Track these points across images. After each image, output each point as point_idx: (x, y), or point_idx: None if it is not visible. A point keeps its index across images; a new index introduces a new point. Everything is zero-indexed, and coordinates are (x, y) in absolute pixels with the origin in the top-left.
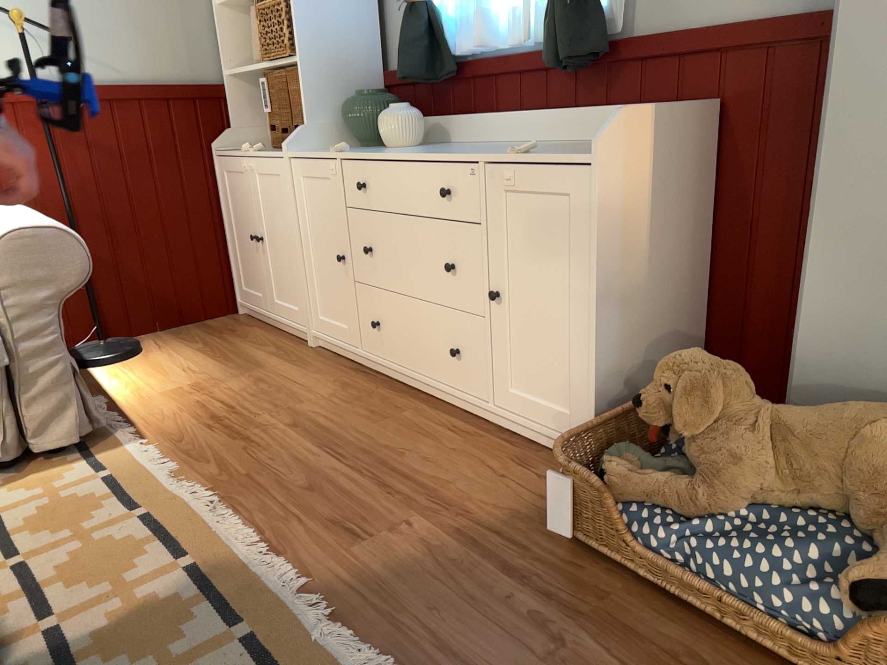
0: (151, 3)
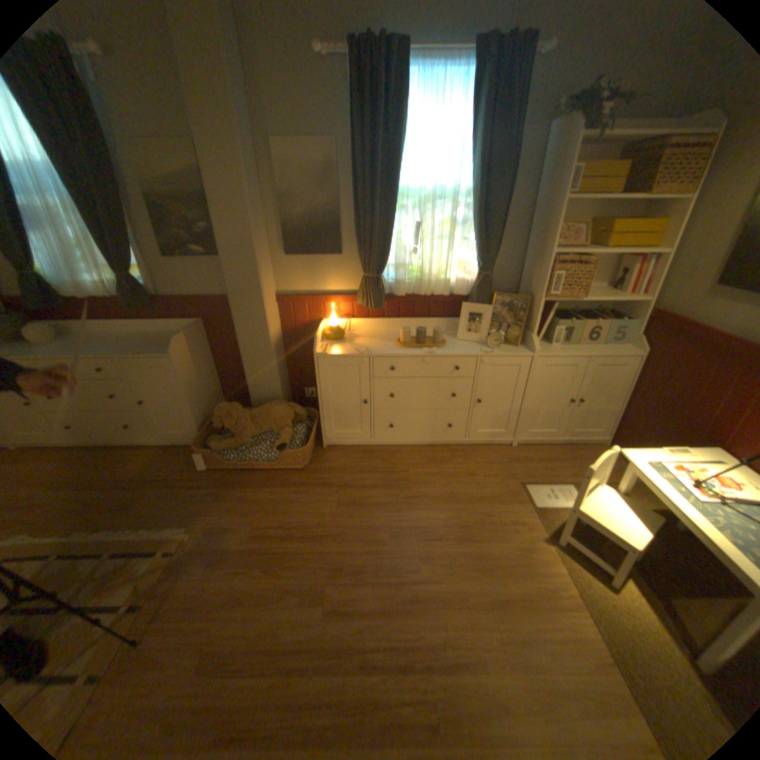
0: None
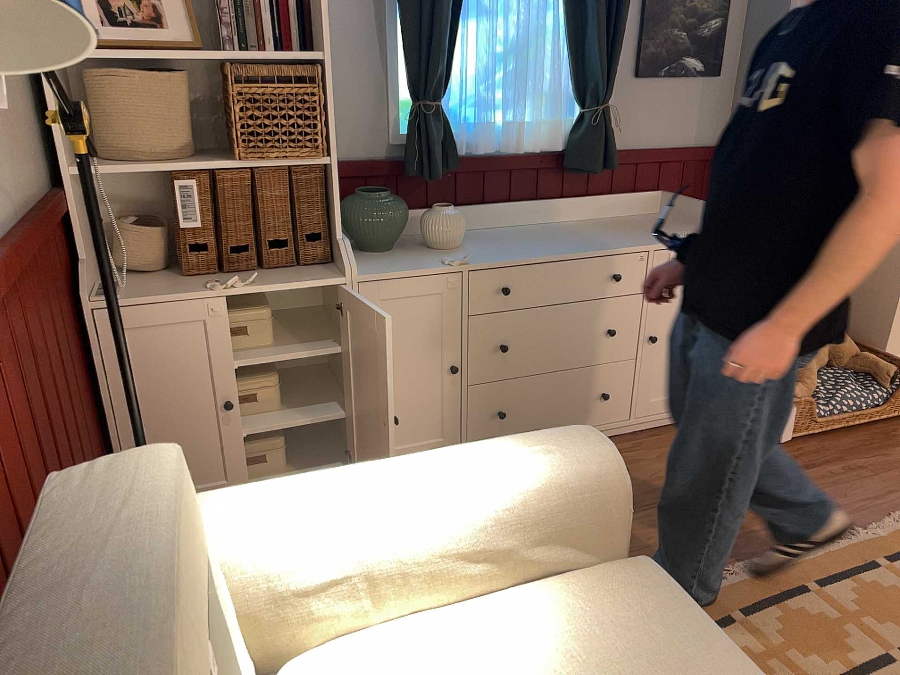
0: None
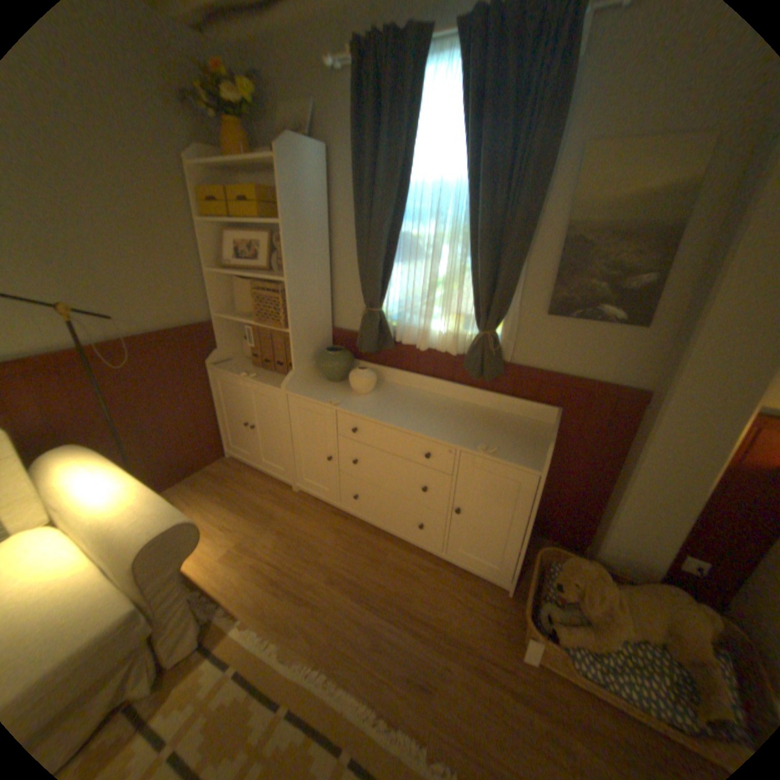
0: (158, 271)
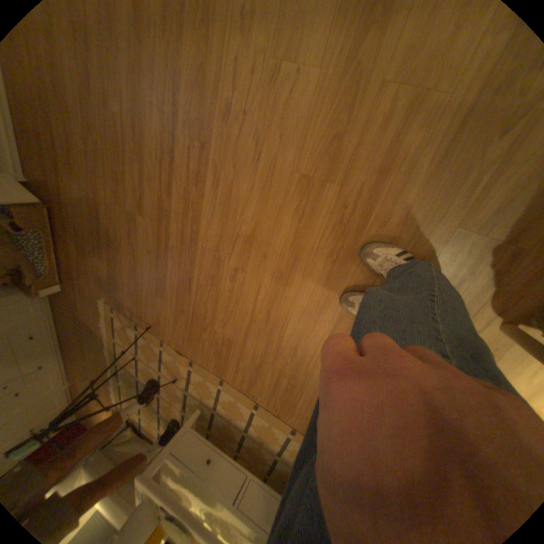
0: None
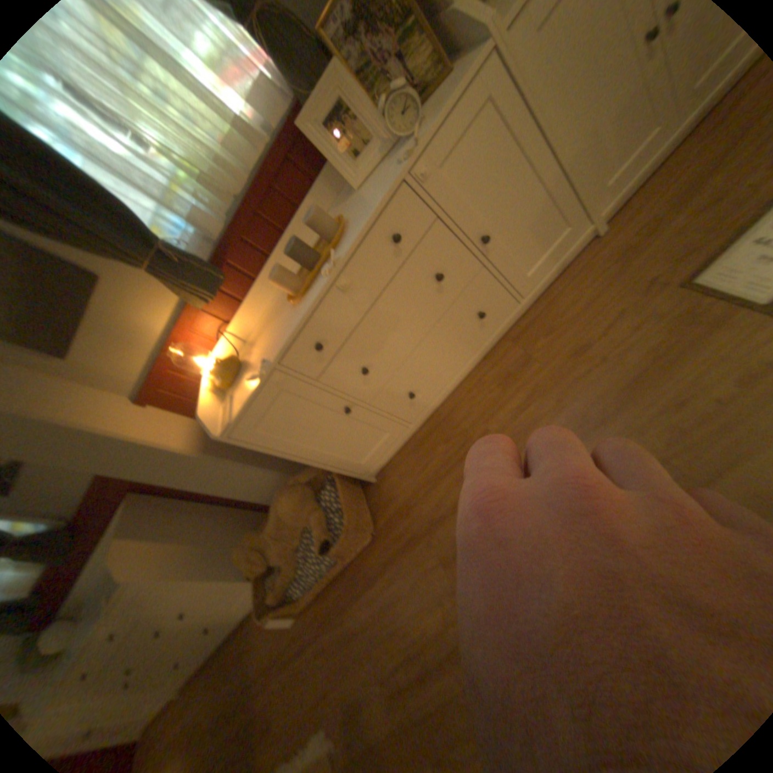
0: None
